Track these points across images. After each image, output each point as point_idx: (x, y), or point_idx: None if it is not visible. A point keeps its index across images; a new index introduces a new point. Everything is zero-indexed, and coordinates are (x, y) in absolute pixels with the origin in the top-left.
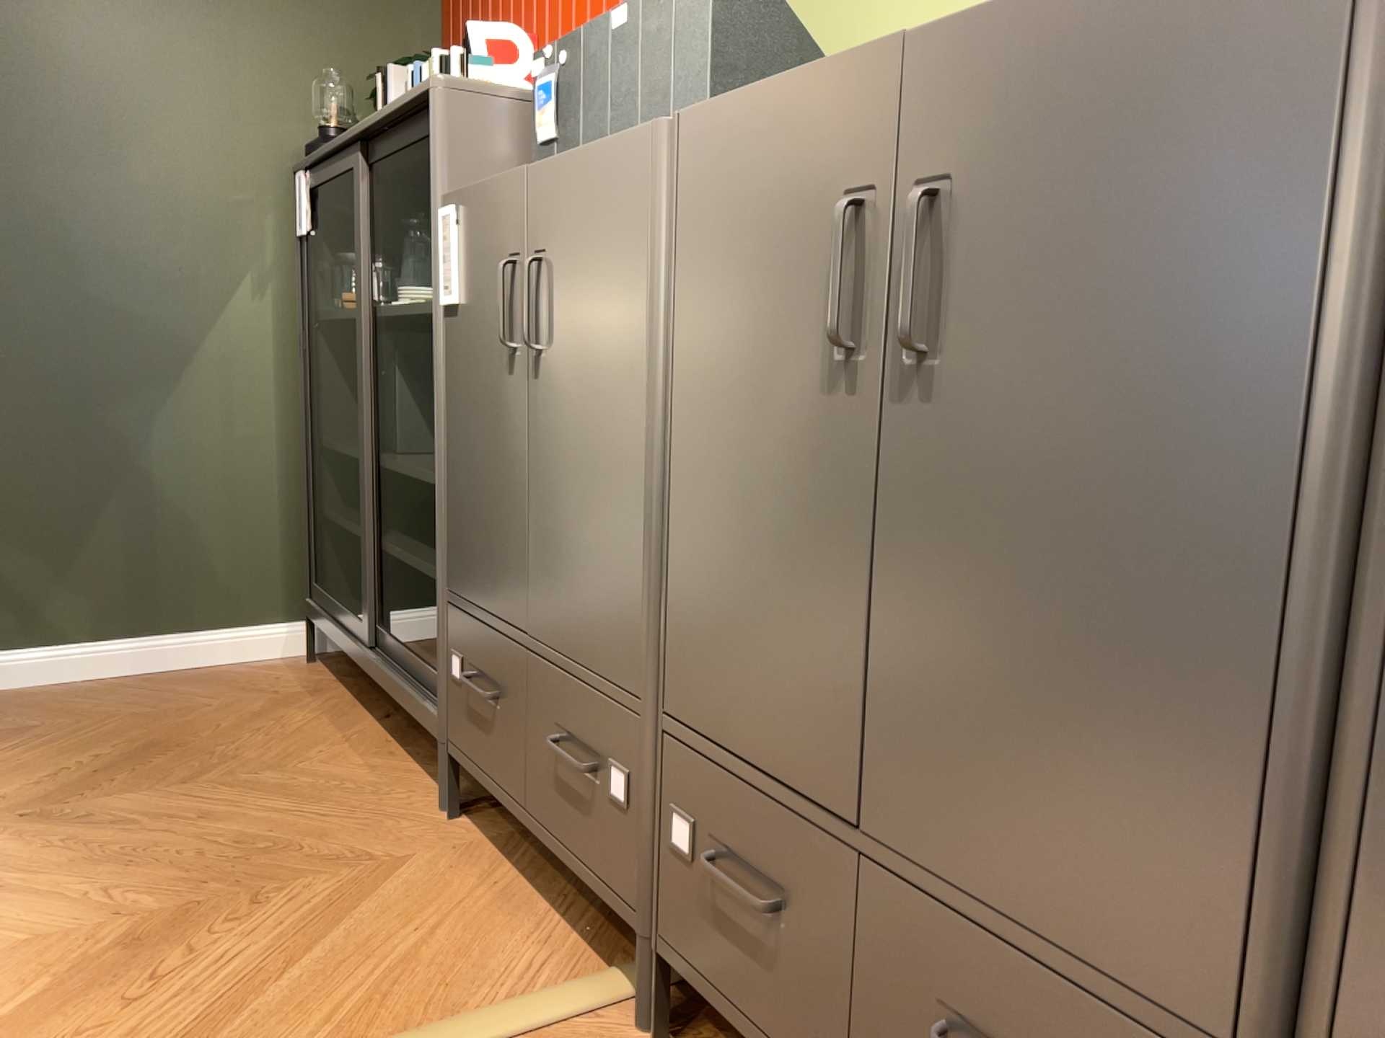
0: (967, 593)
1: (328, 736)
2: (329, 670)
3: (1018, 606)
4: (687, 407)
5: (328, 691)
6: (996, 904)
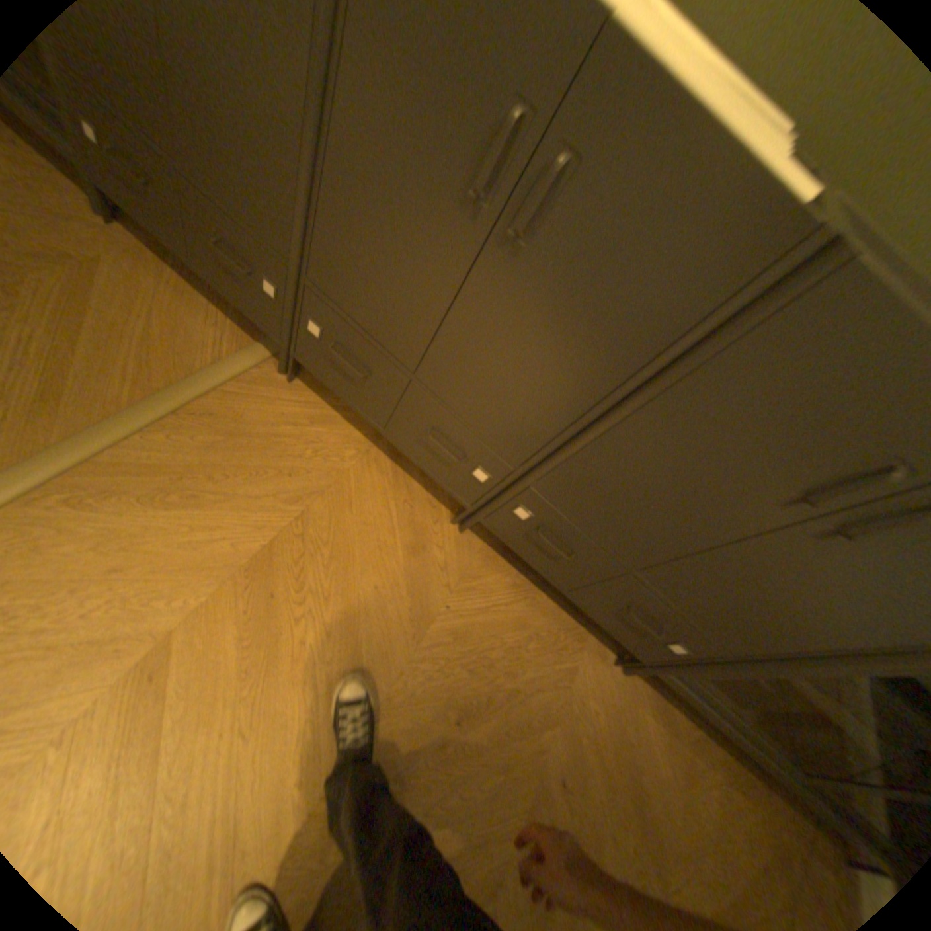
0: (492, 336)
1: None
2: None
3: (511, 353)
4: (336, 101)
5: None
6: (461, 414)
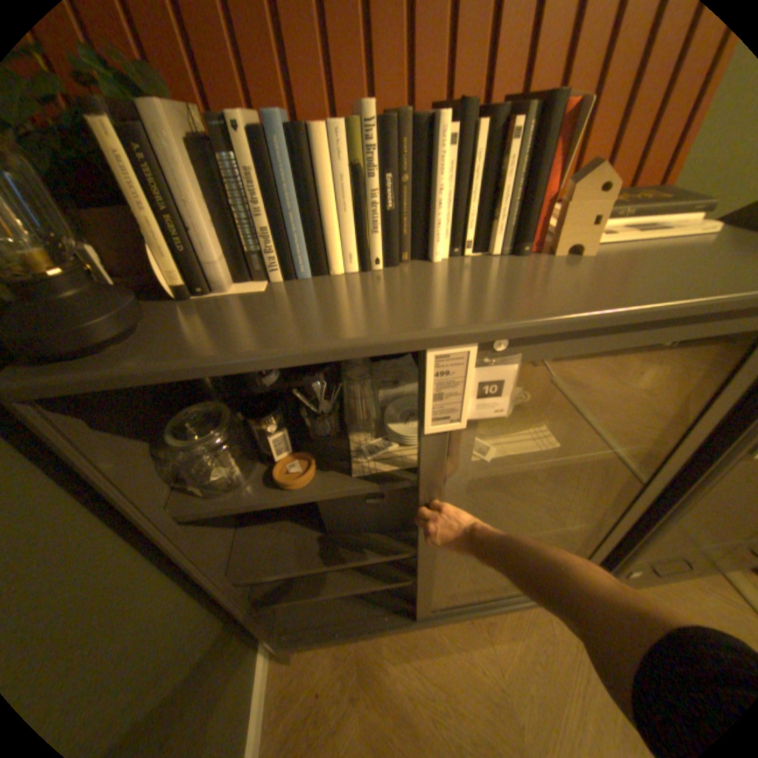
0: None
1: (456, 664)
2: (313, 648)
3: None
4: None
5: (363, 653)
6: None
